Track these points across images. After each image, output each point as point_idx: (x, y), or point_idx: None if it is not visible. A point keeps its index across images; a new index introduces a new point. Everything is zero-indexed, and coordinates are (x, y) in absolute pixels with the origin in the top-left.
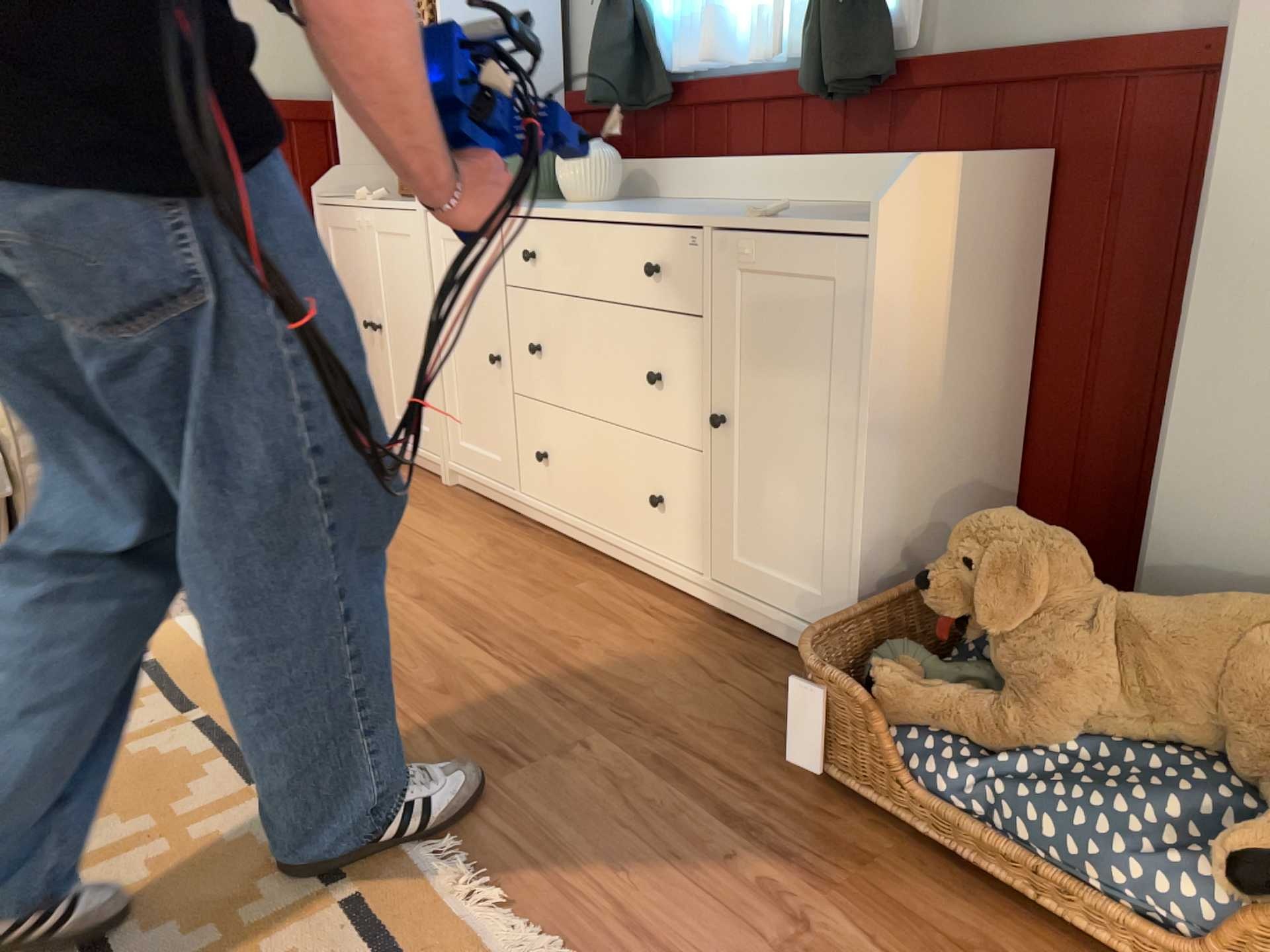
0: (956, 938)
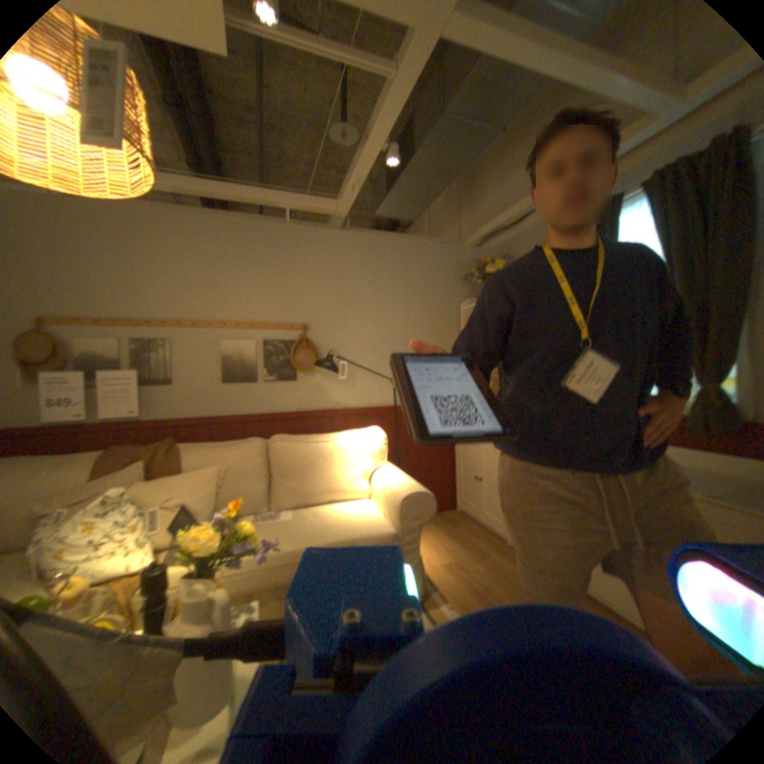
0: None
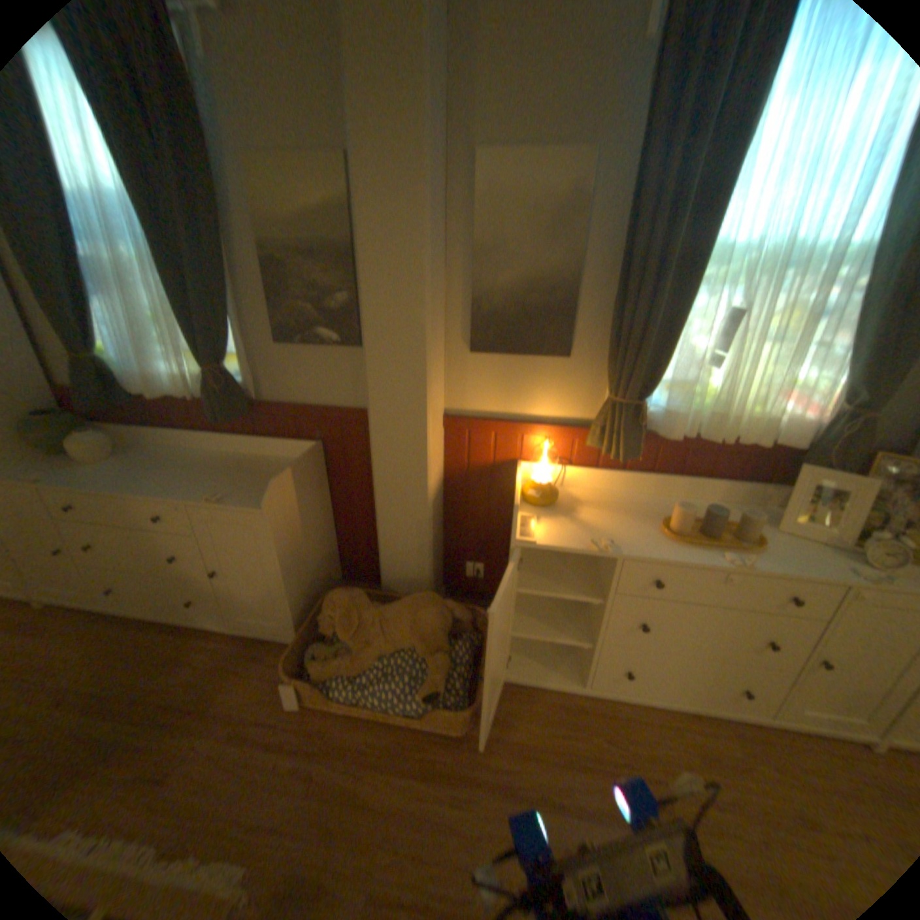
0: (357, 752)
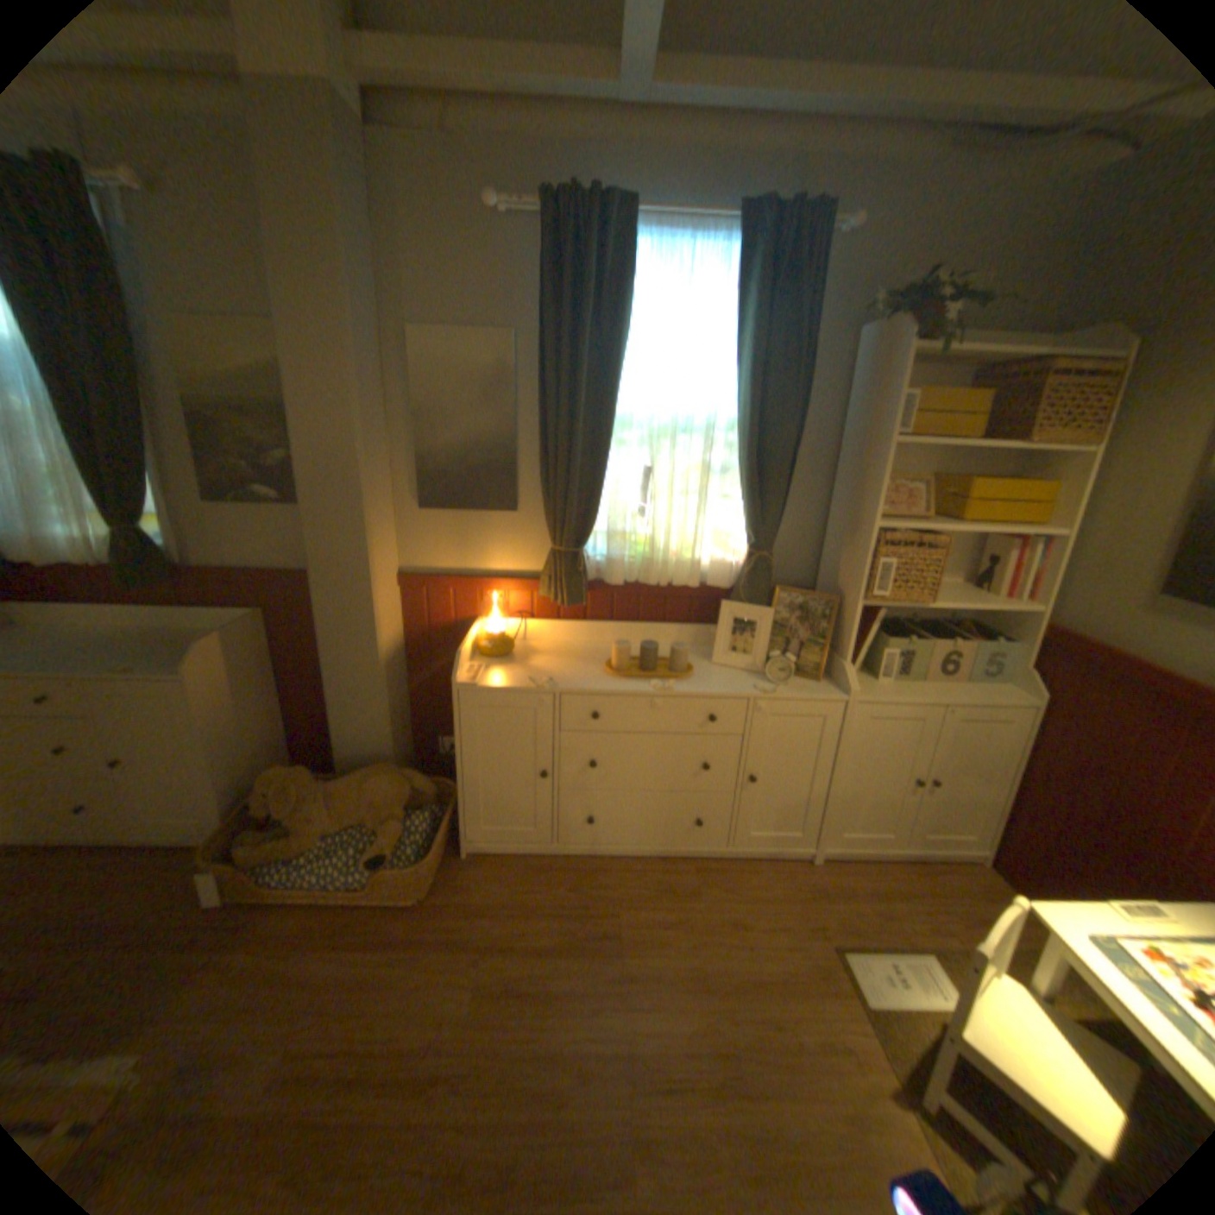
0: (289, 937)
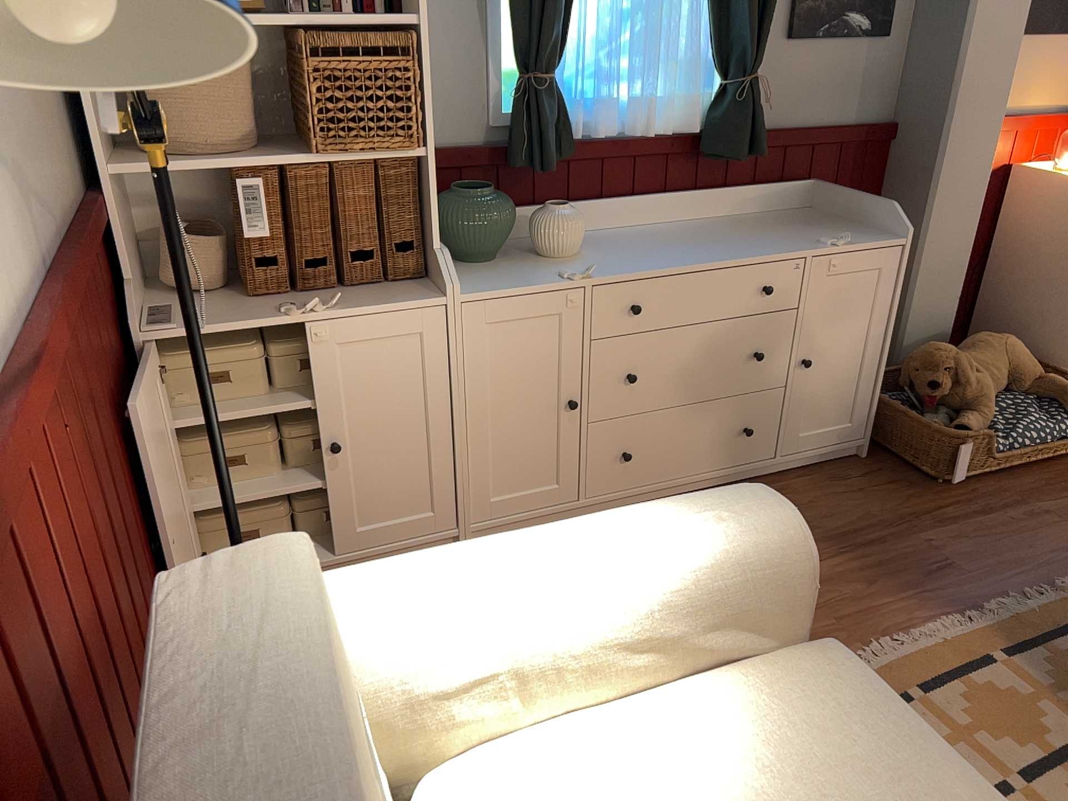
0: (1044, 485)
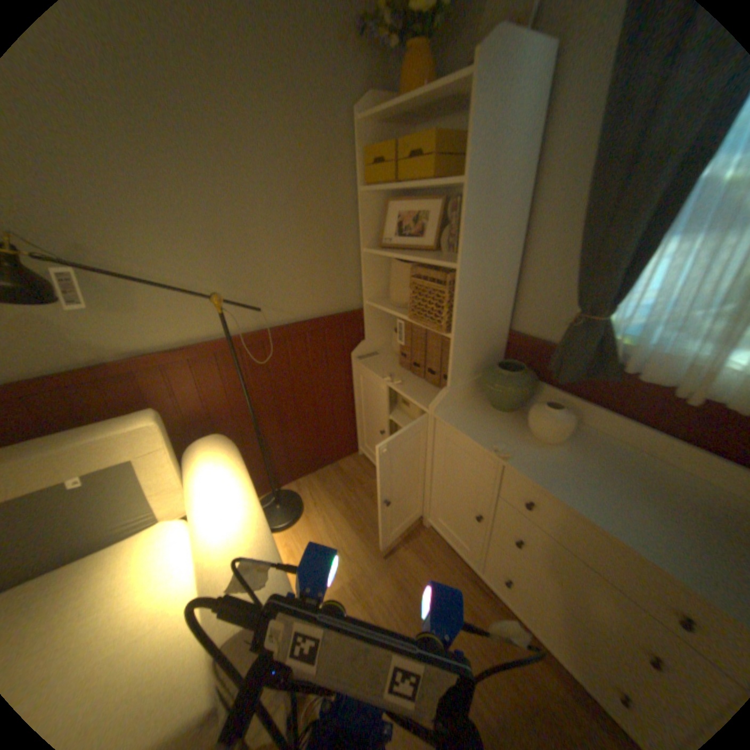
0: None
